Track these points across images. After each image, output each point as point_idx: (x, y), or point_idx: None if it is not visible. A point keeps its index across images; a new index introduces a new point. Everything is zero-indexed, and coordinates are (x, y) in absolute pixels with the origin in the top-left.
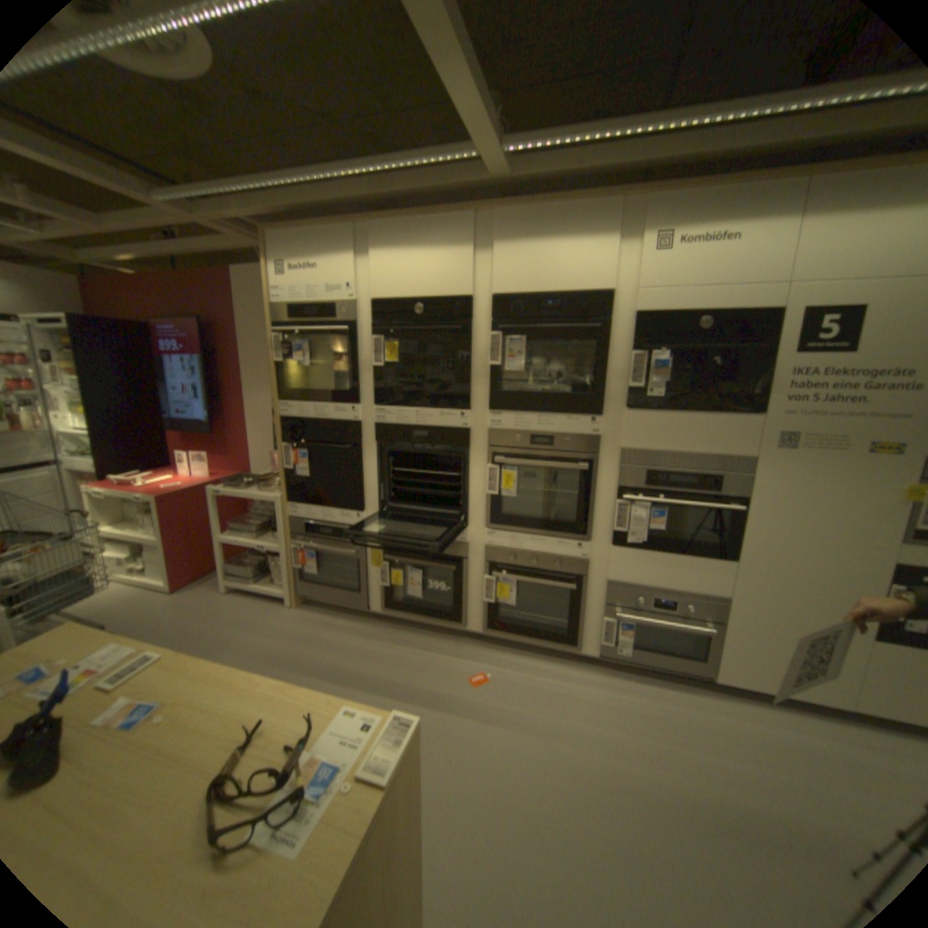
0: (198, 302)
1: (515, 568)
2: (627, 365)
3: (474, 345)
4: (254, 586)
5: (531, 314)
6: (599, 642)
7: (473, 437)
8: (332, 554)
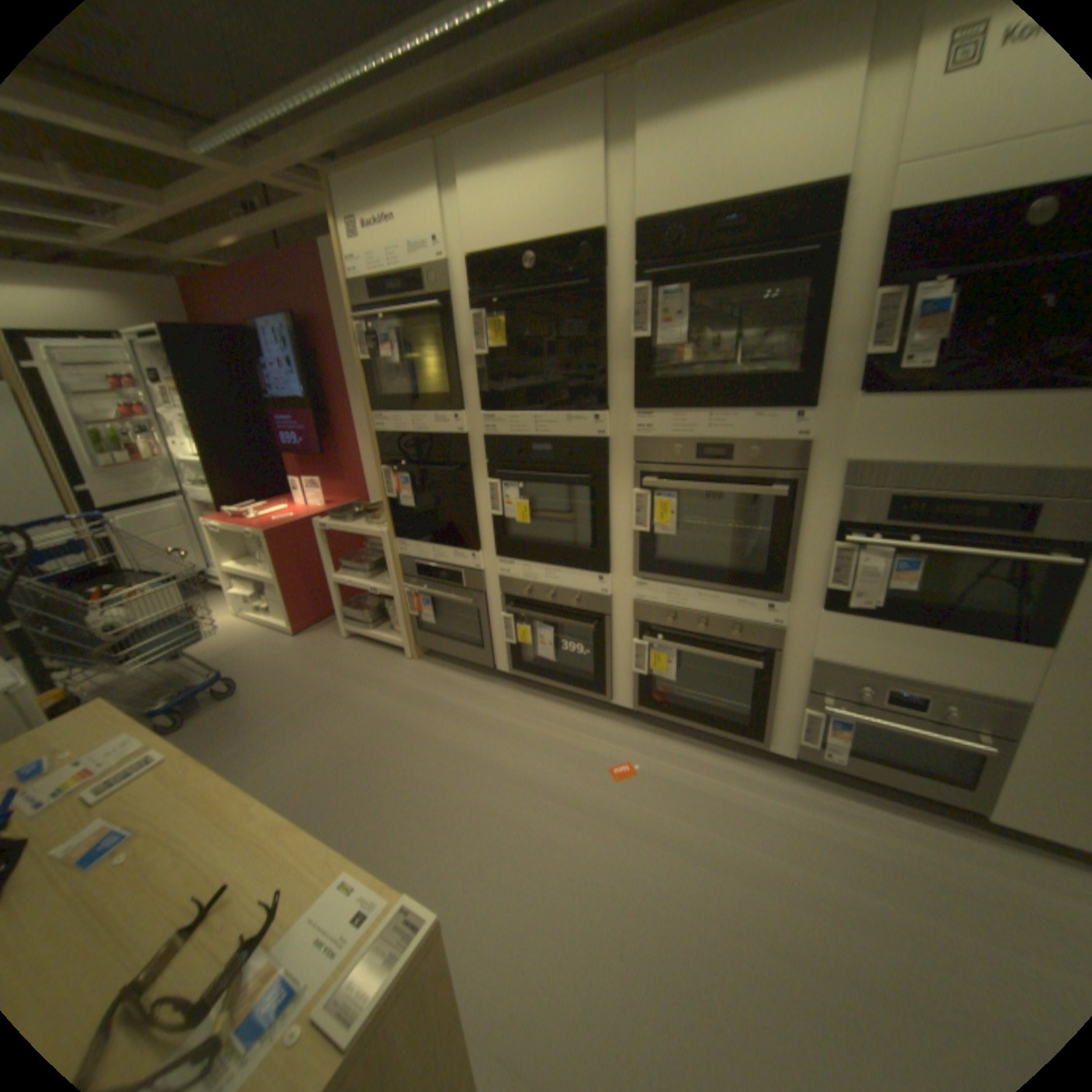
0: (291, 292)
1: (676, 631)
2: (867, 314)
3: (610, 307)
4: (374, 631)
5: (698, 242)
6: (798, 739)
7: (613, 448)
8: (449, 600)
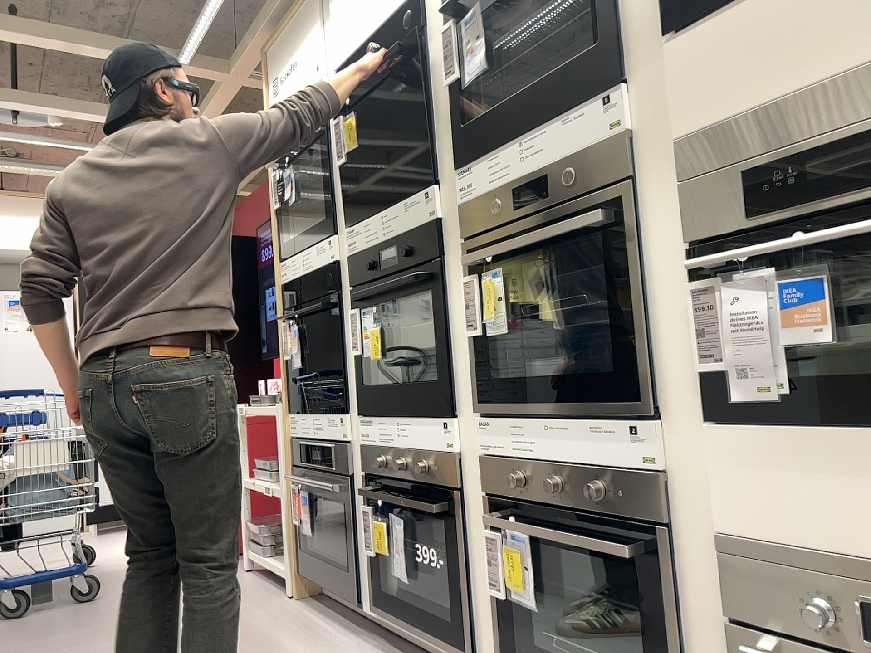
0: None
1: (533, 505)
2: None
3: (431, 64)
4: (271, 555)
5: None
6: None
7: (445, 227)
8: (322, 491)
